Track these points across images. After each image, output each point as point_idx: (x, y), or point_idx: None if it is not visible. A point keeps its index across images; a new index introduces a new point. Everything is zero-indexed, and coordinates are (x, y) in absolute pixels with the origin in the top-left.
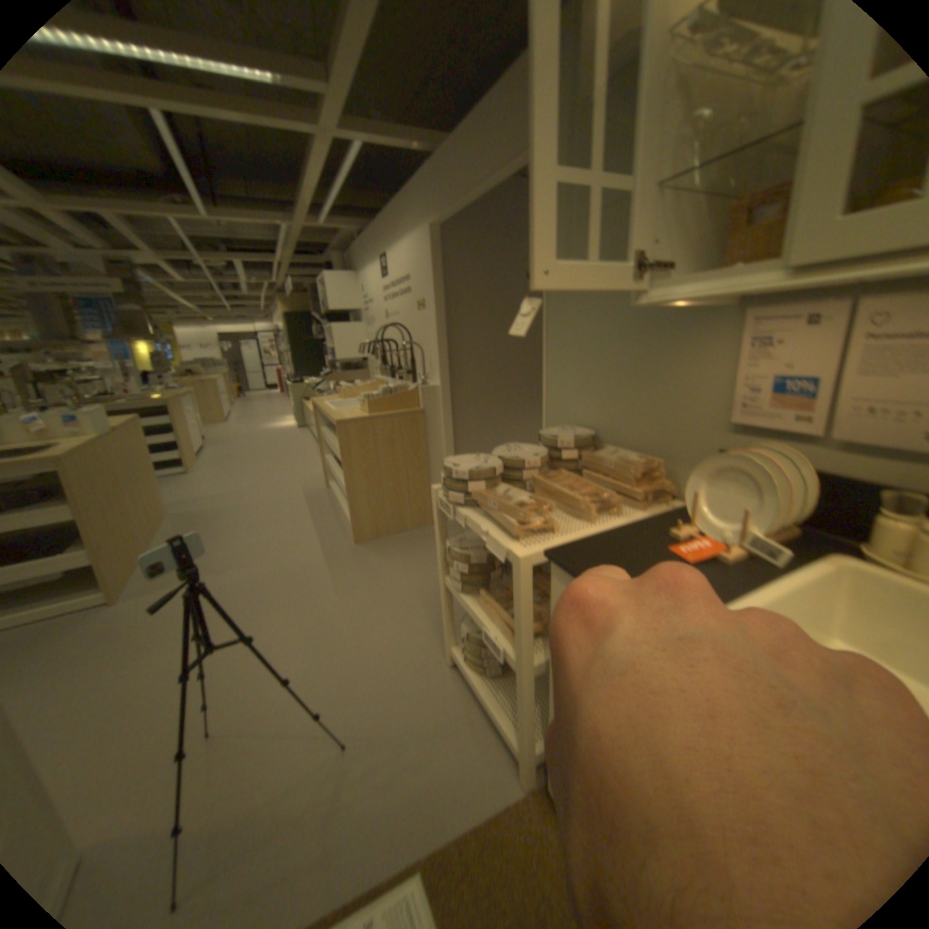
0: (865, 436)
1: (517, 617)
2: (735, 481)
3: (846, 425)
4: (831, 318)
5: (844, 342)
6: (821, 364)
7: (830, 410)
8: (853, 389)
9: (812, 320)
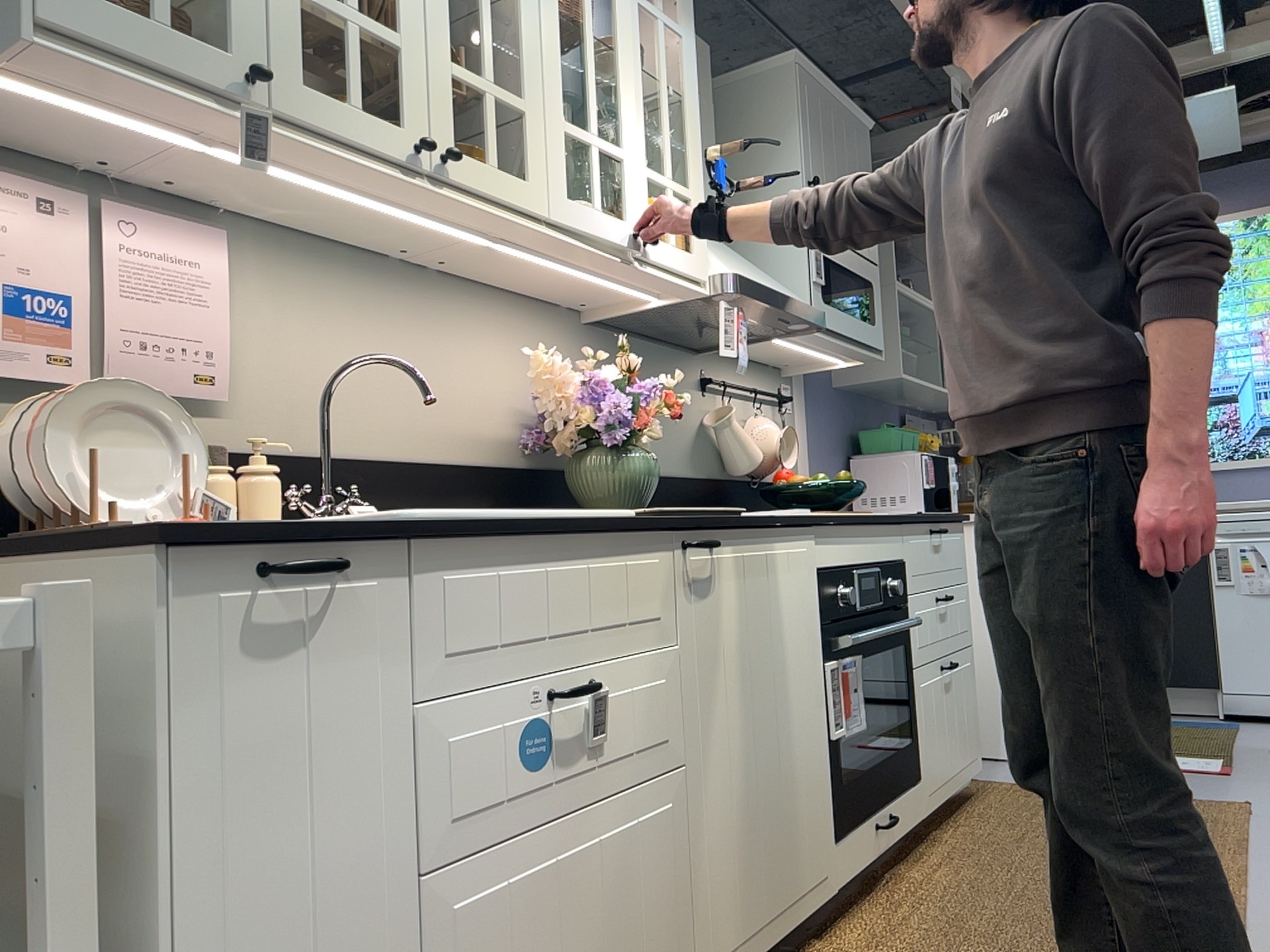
0: (140, 379)
1: (52, 821)
2: (100, 430)
3: (117, 363)
4: (66, 209)
5: (89, 246)
6: (67, 273)
7: (90, 343)
8: (118, 313)
9: (40, 202)
